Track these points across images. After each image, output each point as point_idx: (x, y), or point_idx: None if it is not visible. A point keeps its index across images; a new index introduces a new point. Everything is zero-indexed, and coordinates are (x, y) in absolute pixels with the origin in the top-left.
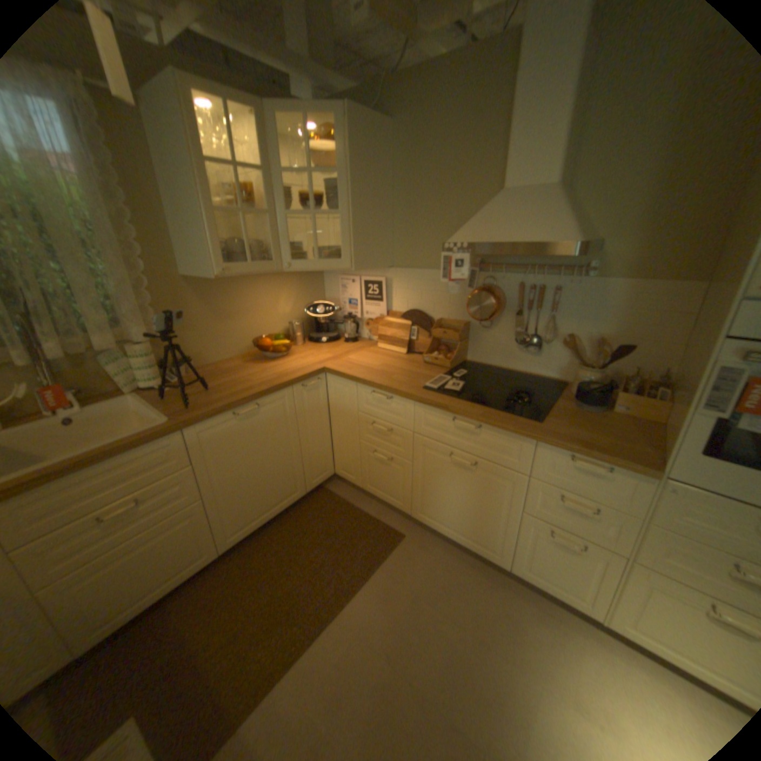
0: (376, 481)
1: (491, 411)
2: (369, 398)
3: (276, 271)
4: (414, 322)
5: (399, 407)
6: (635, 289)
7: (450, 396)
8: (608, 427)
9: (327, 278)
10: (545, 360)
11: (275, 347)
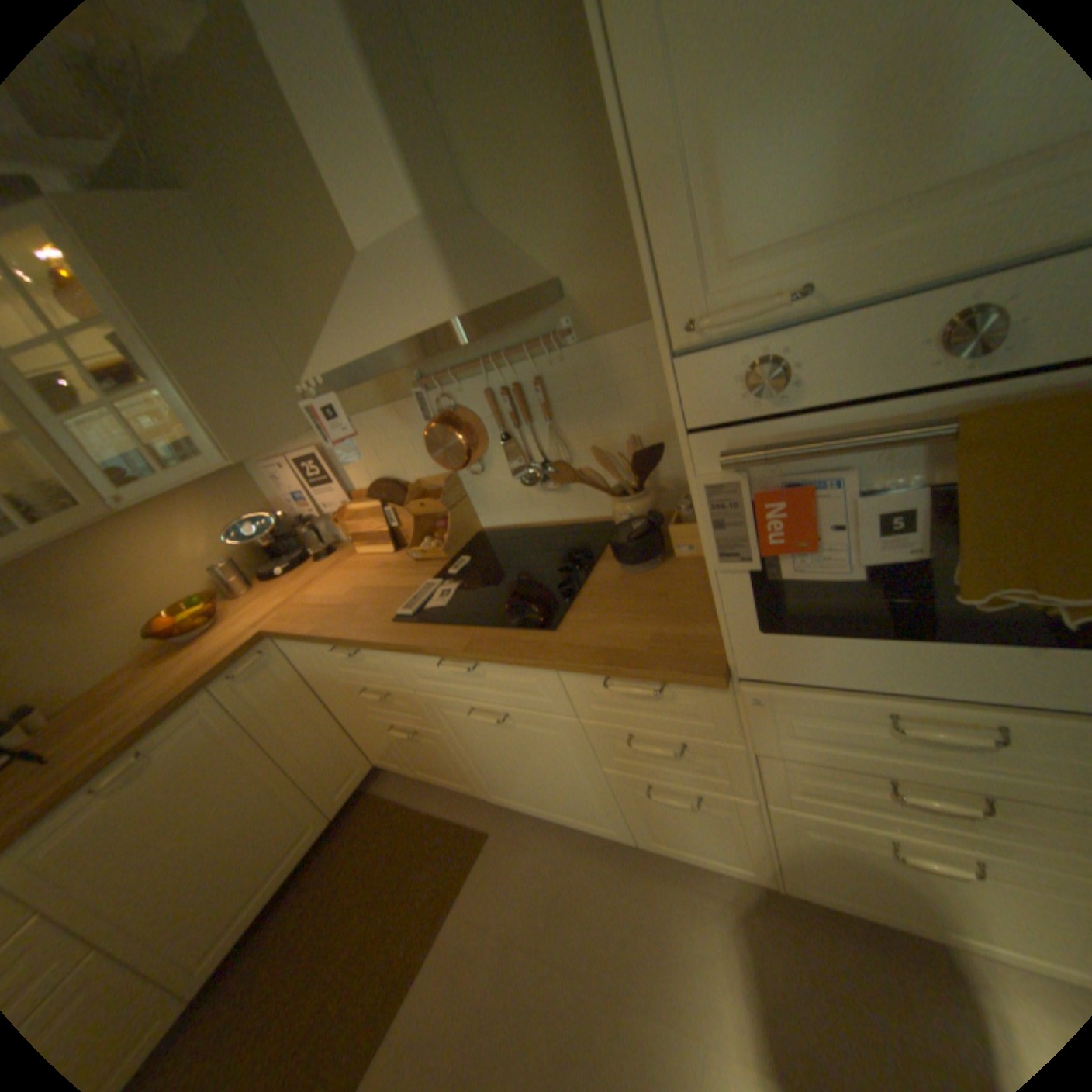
0: (420, 765)
1: (482, 634)
2: (336, 658)
3: (95, 517)
4: (386, 498)
5: (375, 662)
6: (636, 344)
7: (429, 623)
8: (656, 599)
9: (252, 470)
10: (578, 495)
11: (179, 625)
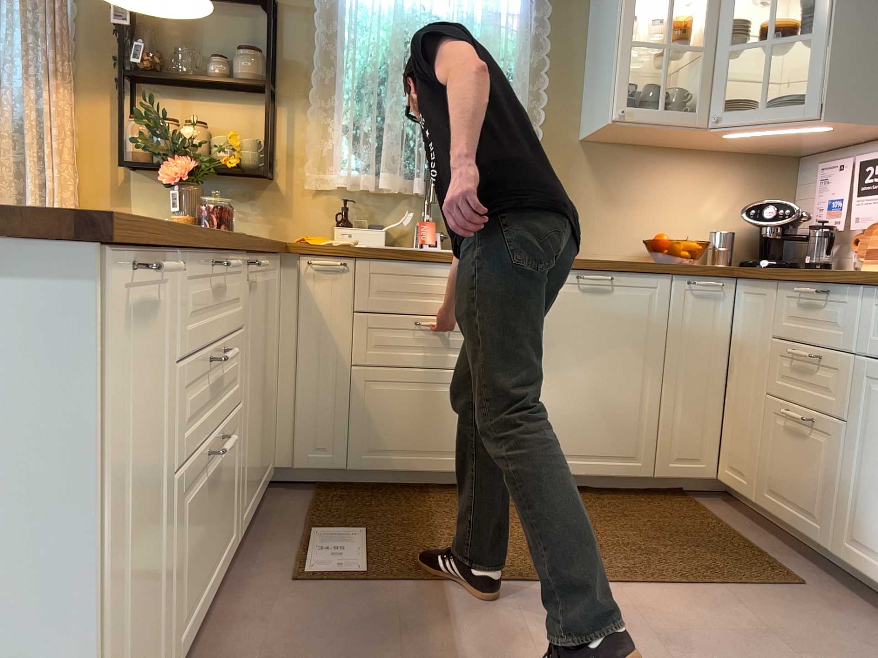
0: (780, 482)
1: None
2: (793, 306)
3: (698, 125)
4: None
5: (837, 310)
6: None
7: None
8: None
9: (805, 177)
10: None
11: (674, 244)
